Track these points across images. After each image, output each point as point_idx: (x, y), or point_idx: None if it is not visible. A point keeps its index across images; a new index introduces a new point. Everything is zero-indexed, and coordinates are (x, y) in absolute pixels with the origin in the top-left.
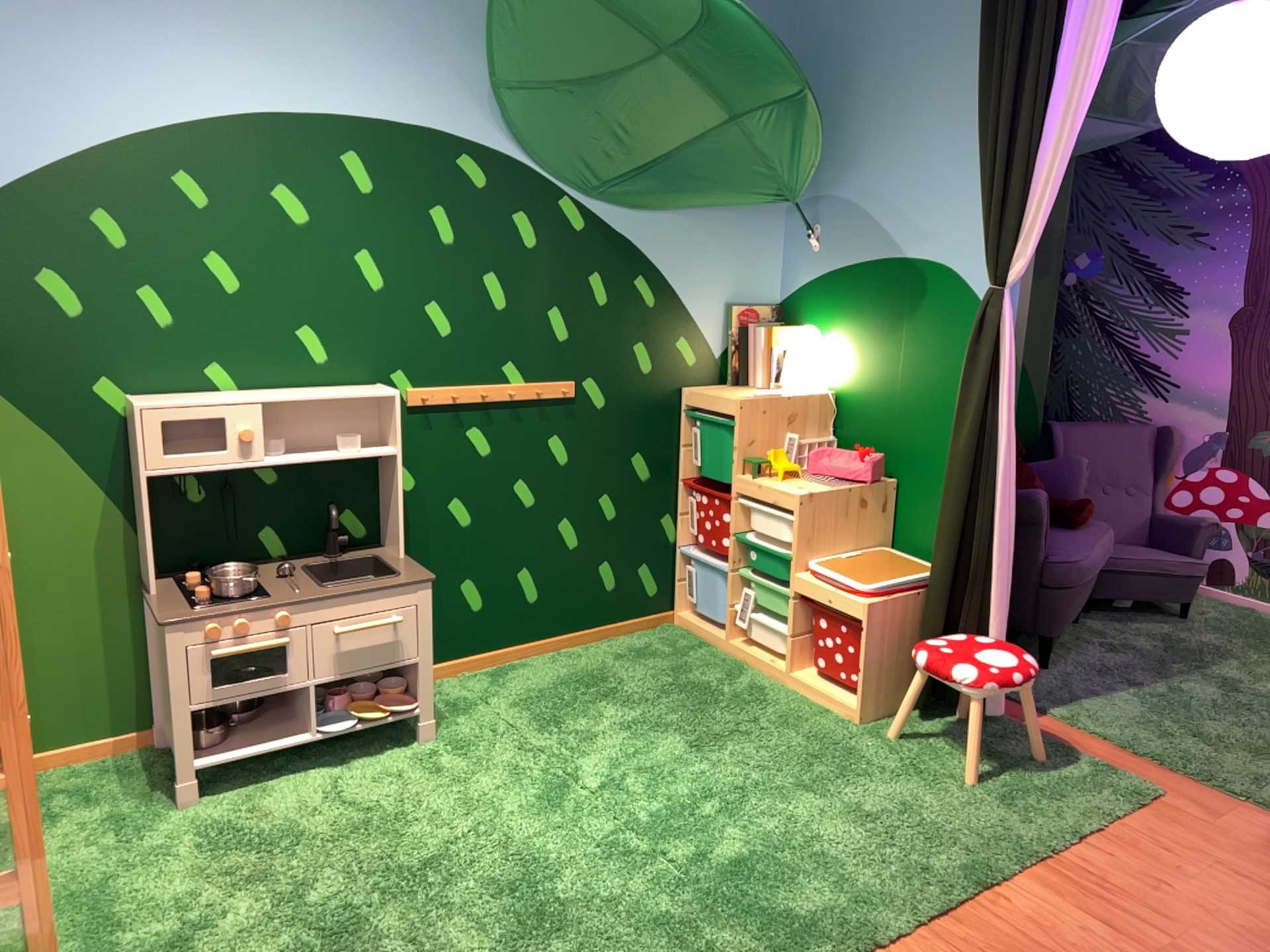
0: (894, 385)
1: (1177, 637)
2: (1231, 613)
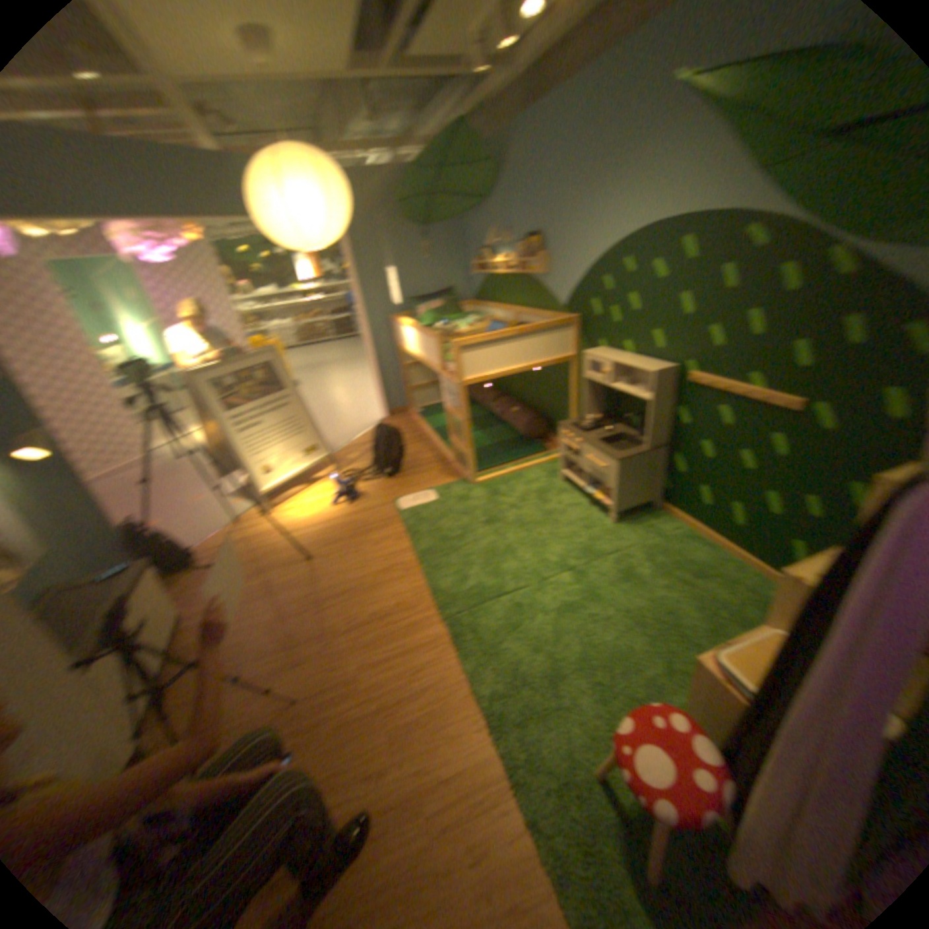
0: None
1: None
2: None
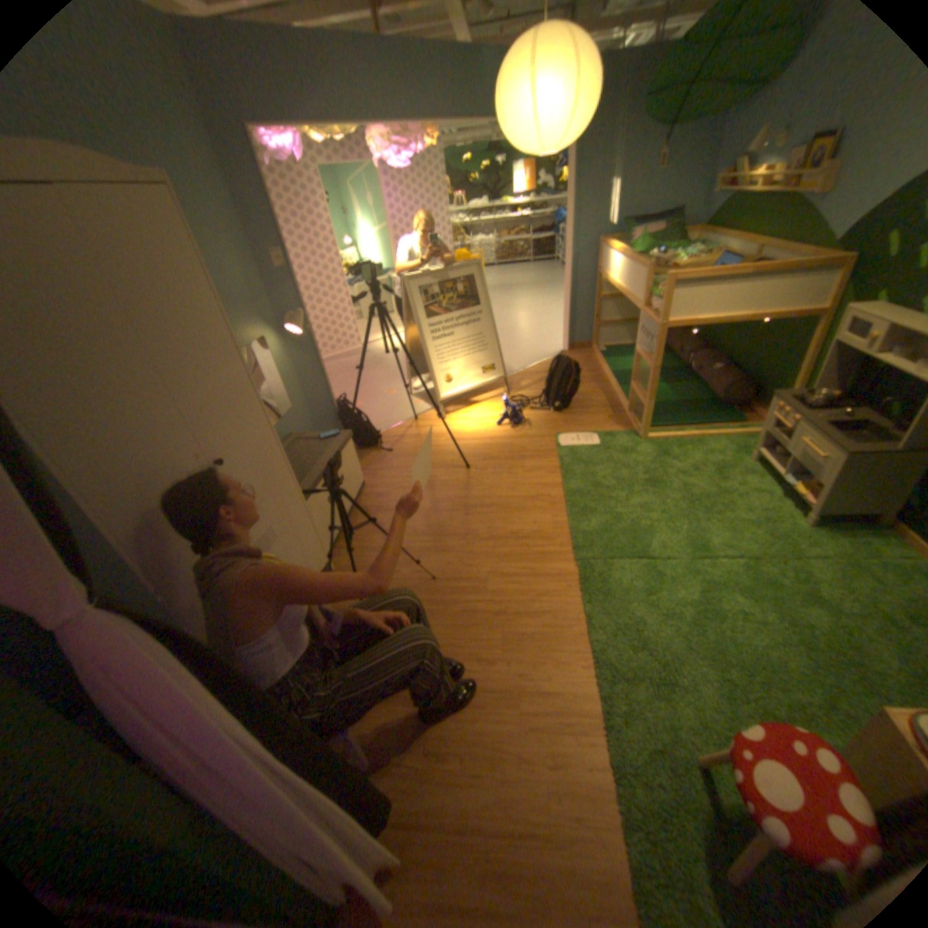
0: None
1: None
2: None
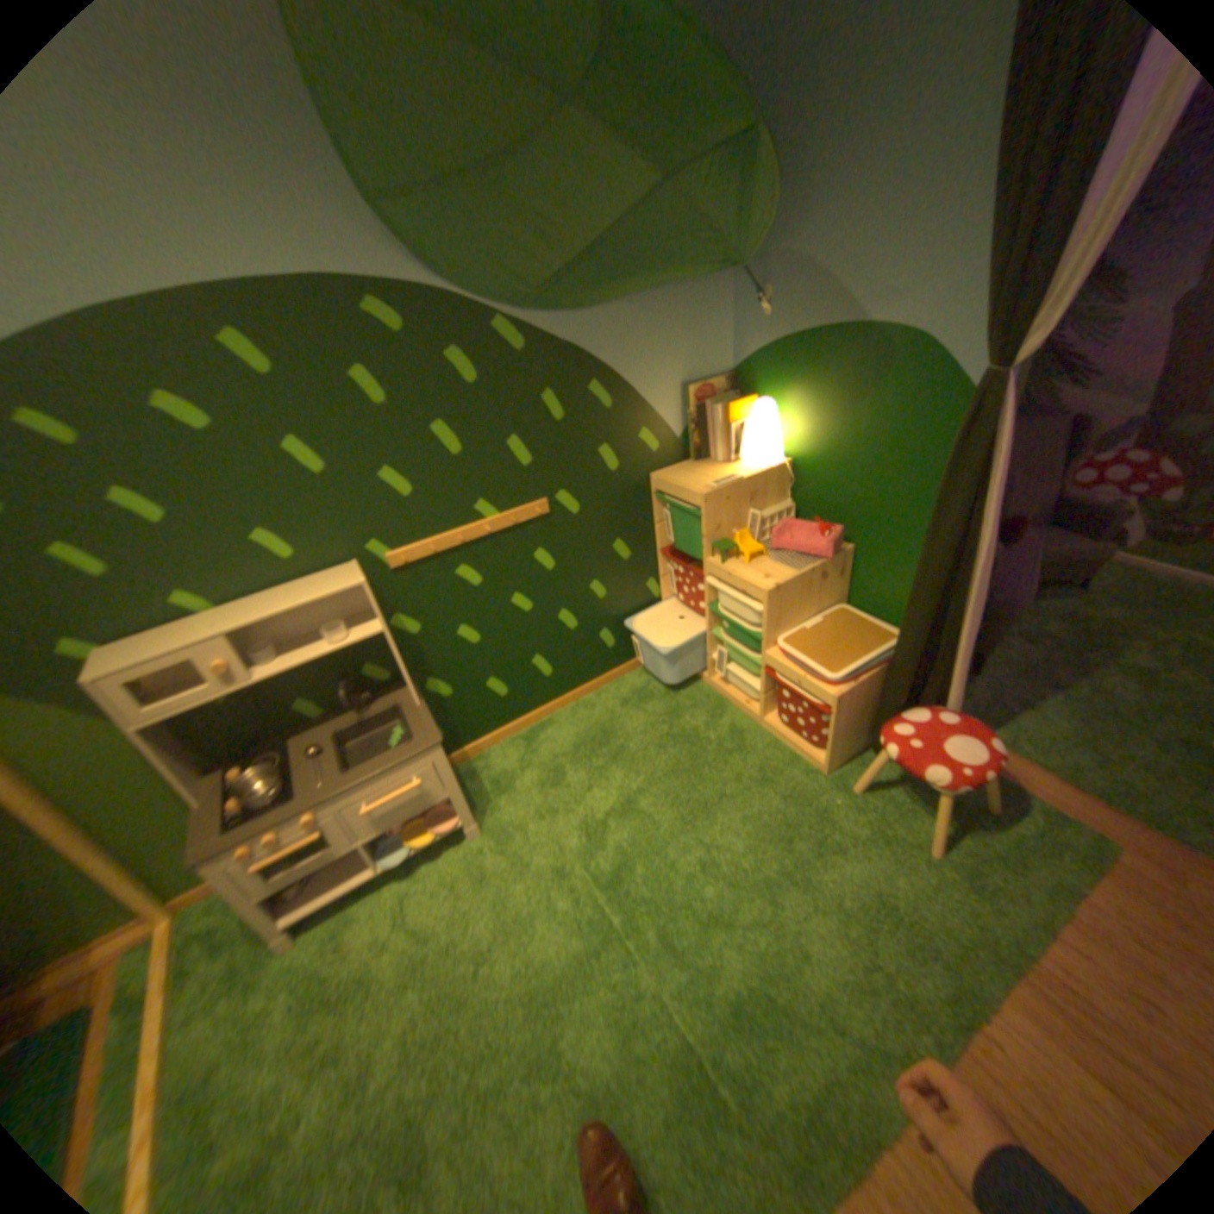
0: (851, 459)
1: (1086, 618)
2: (1126, 579)
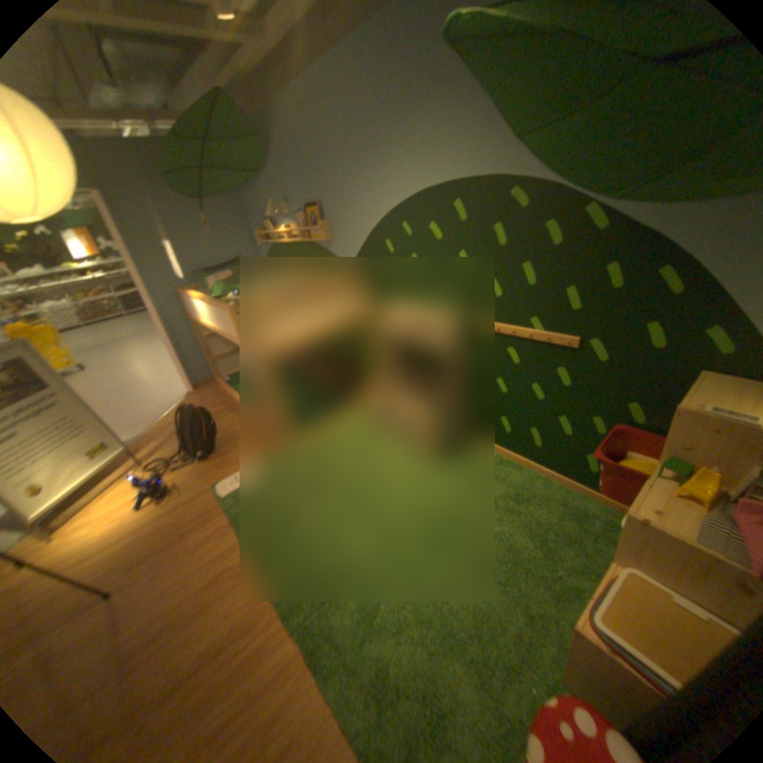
0: None
1: None
2: None
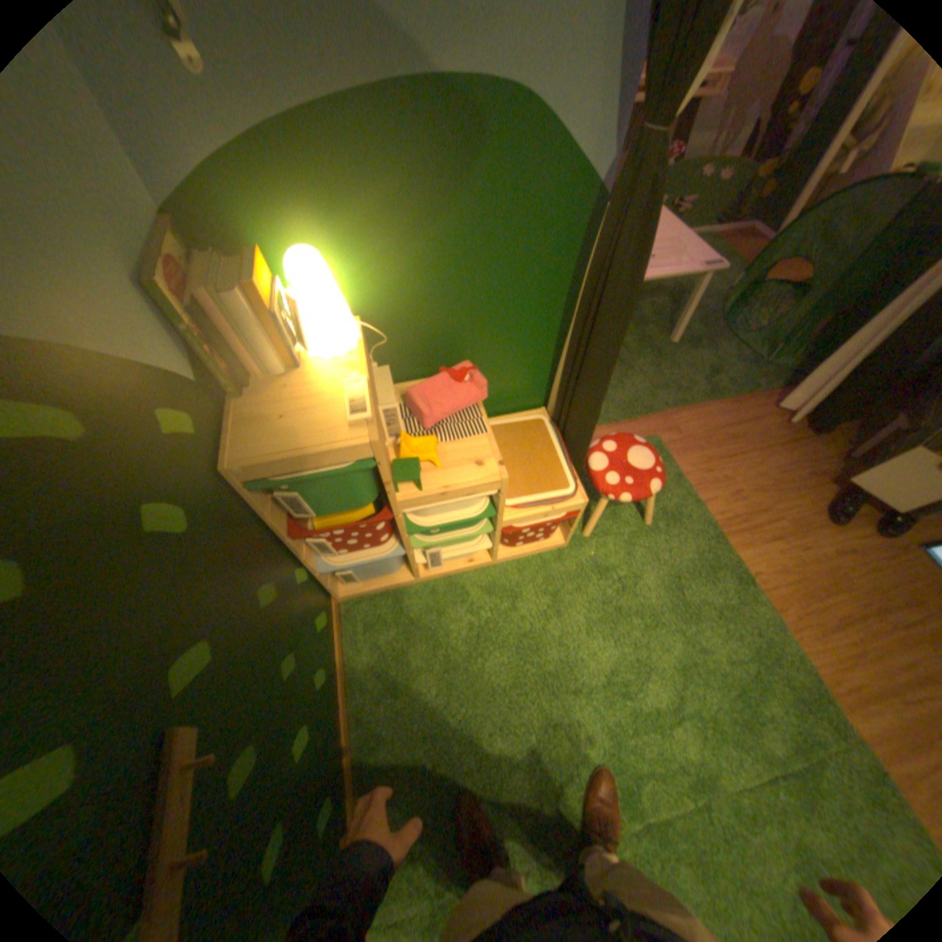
0: (446, 283)
1: None
2: None
